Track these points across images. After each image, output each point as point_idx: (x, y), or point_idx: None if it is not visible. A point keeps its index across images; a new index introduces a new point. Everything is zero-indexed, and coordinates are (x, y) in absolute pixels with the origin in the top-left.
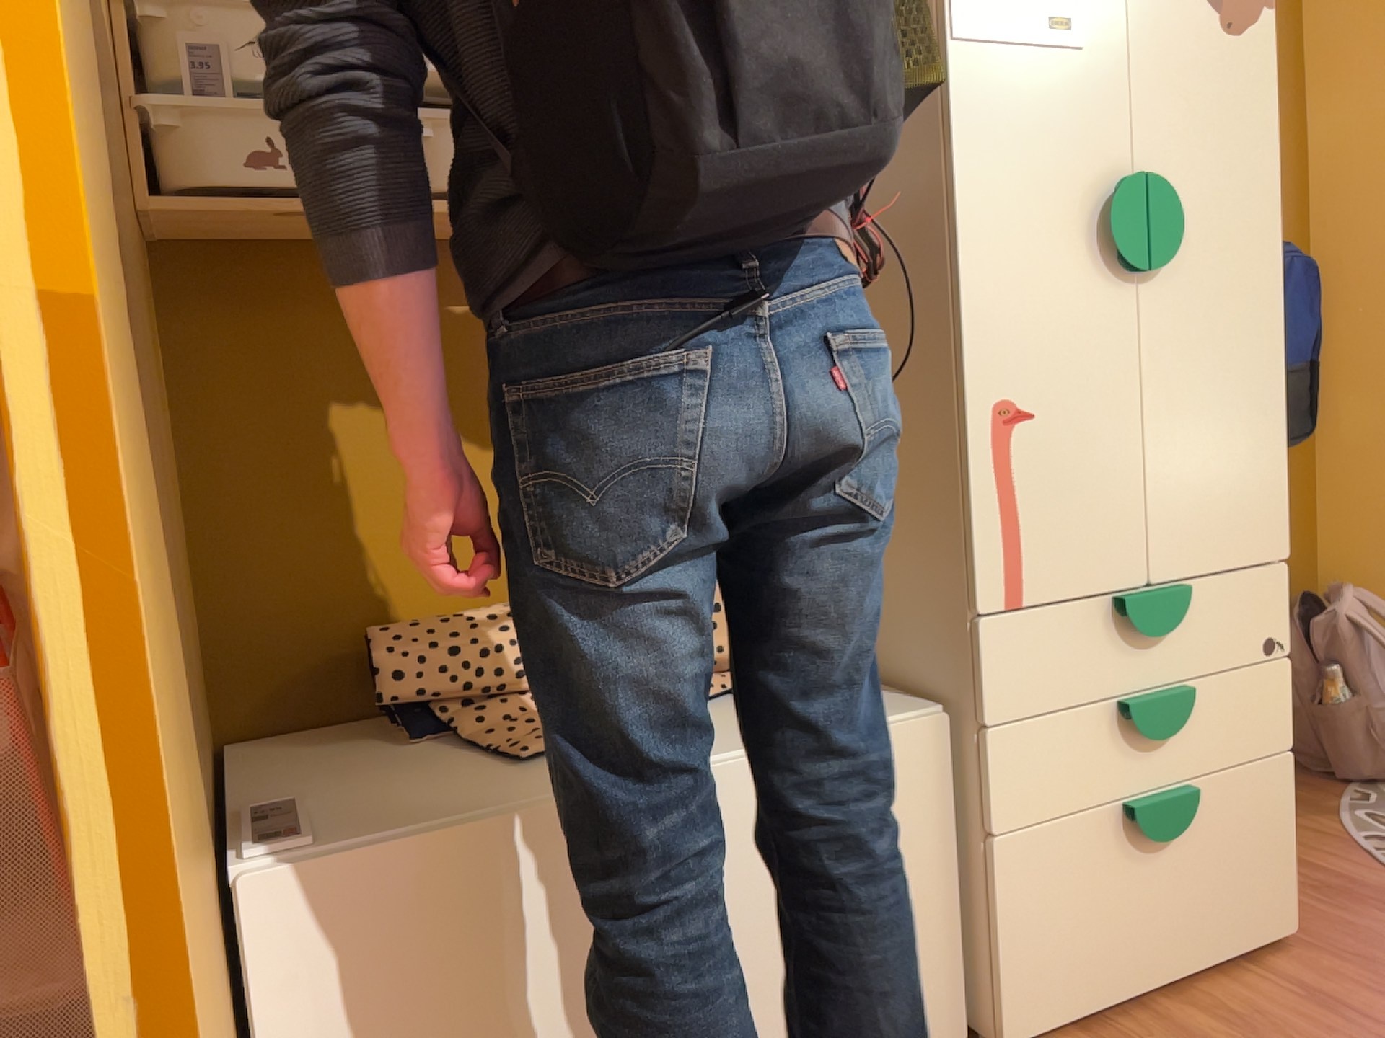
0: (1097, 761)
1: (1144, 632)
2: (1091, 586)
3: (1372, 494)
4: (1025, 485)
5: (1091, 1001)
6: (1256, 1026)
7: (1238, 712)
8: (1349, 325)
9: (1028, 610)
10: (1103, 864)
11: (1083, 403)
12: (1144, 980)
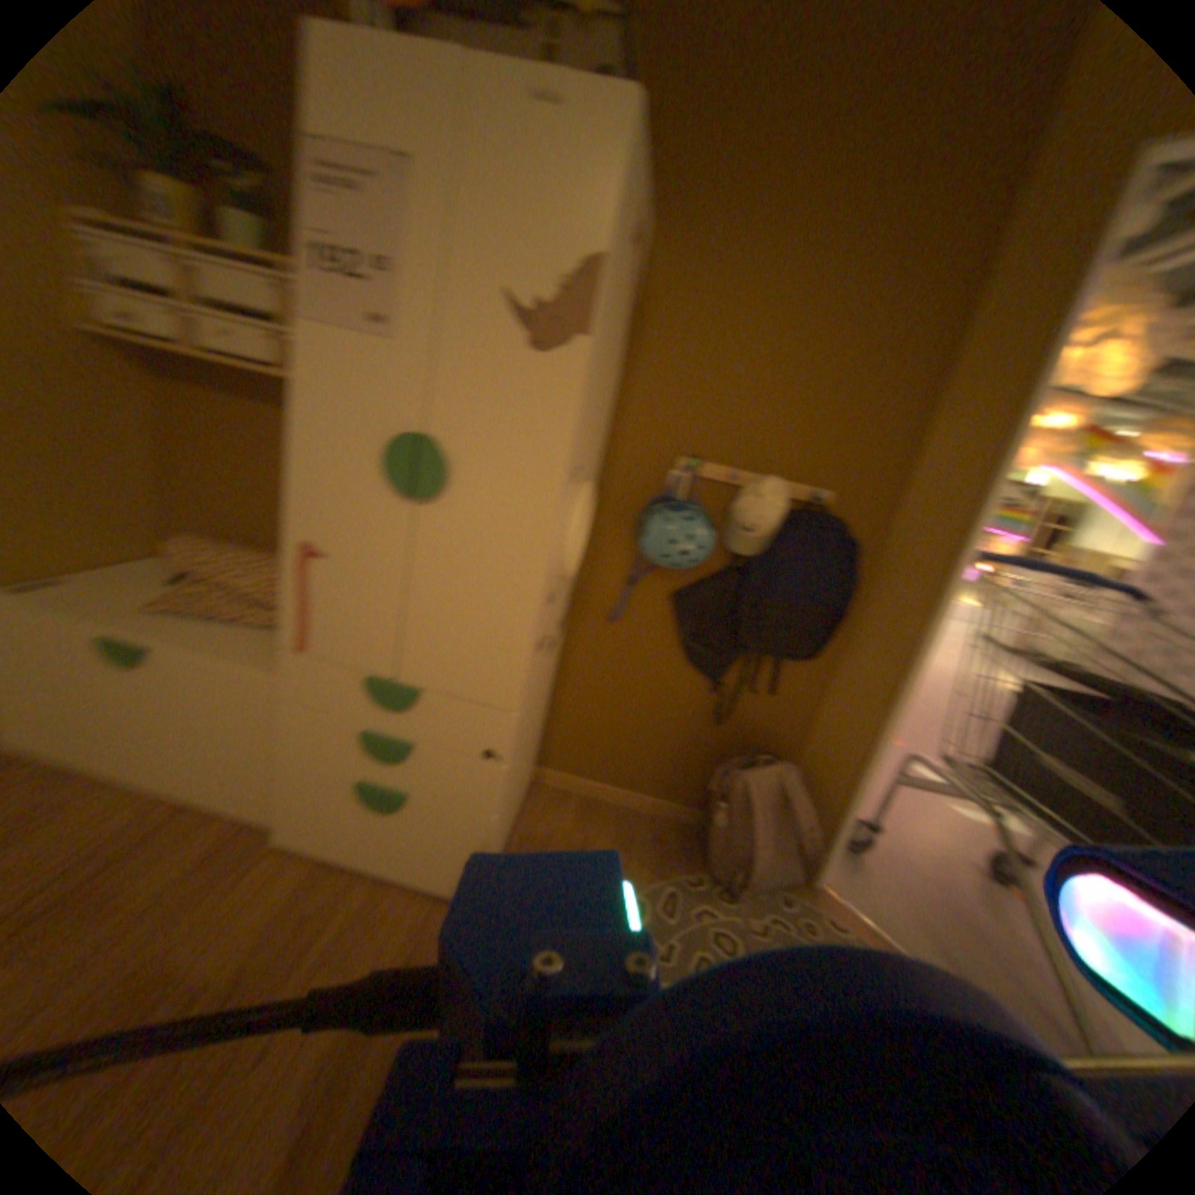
0: (339, 754)
1: (370, 705)
2: (346, 665)
3: (852, 724)
4: (308, 595)
5: (319, 858)
6: (359, 926)
7: (449, 779)
8: (889, 602)
9: (305, 660)
10: (335, 803)
11: (354, 564)
12: (355, 869)
